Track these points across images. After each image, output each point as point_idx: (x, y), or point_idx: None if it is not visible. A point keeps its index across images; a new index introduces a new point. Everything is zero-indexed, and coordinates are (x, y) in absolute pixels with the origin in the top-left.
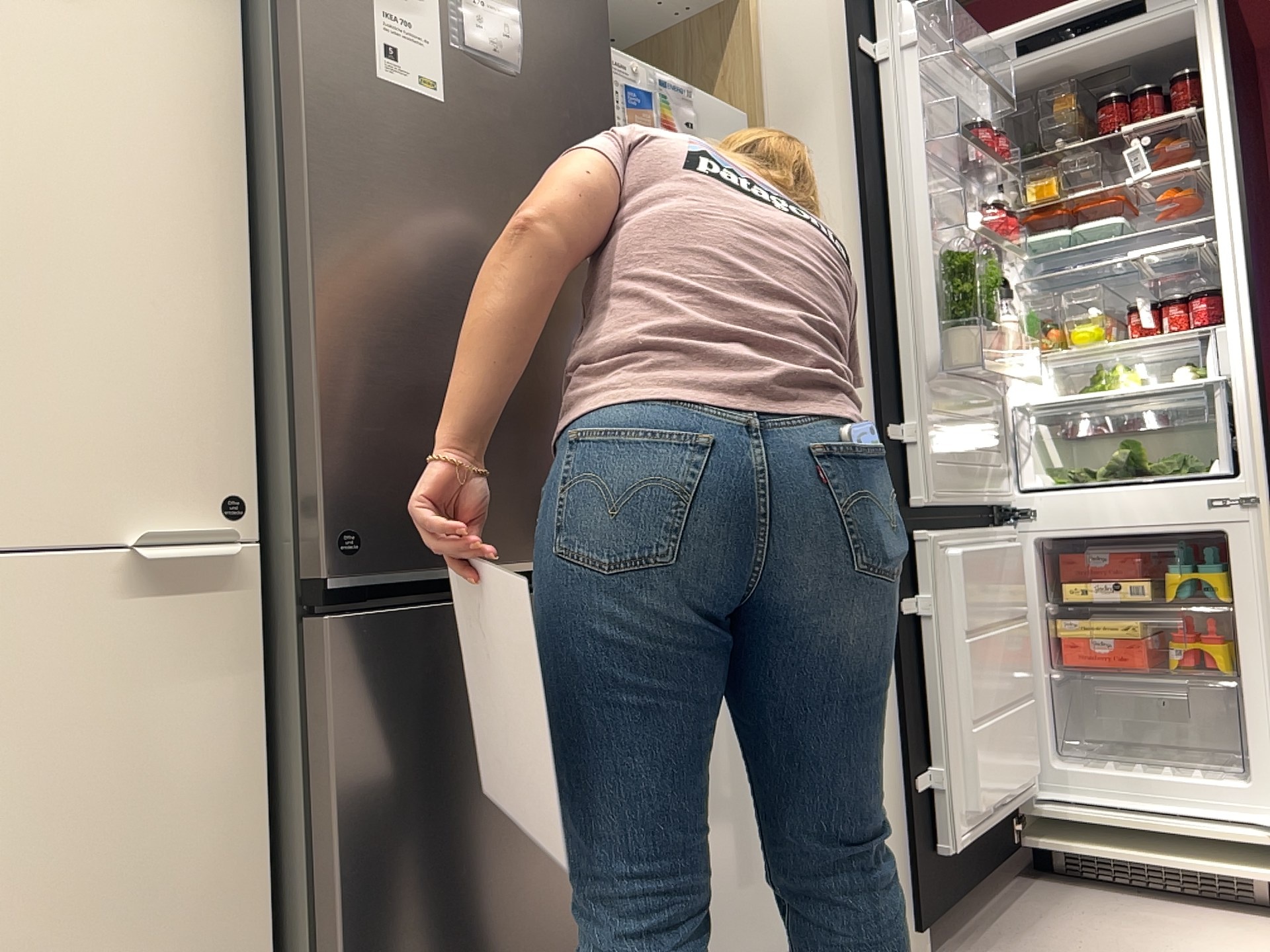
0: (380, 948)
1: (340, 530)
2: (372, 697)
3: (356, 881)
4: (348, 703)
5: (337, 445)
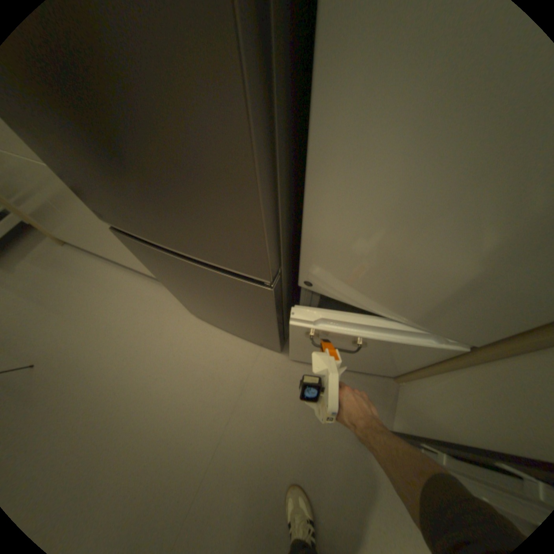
0: (171, 288)
1: (92, 207)
2: (138, 251)
3: (158, 276)
4: (132, 249)
5: (63, 177)
